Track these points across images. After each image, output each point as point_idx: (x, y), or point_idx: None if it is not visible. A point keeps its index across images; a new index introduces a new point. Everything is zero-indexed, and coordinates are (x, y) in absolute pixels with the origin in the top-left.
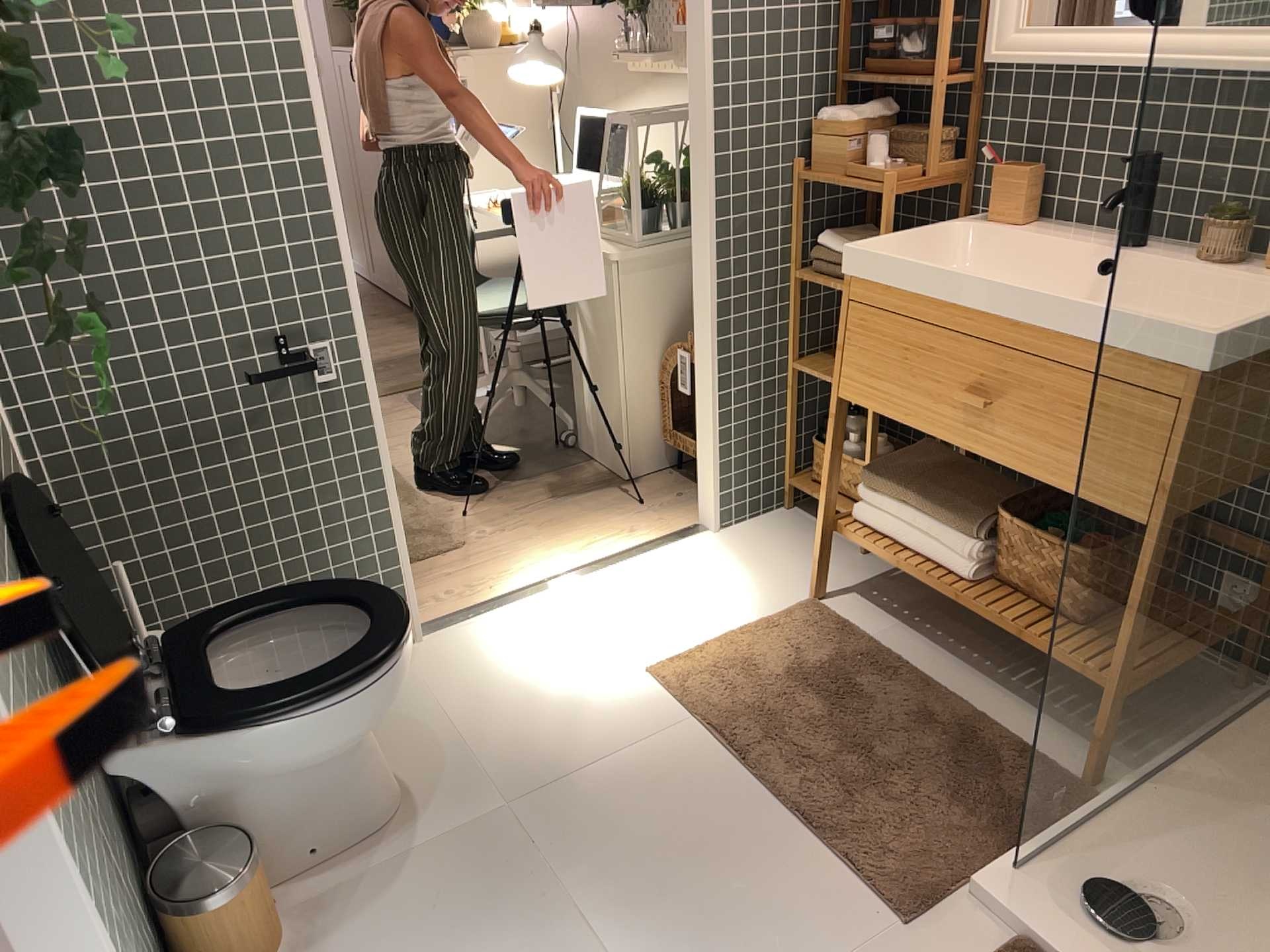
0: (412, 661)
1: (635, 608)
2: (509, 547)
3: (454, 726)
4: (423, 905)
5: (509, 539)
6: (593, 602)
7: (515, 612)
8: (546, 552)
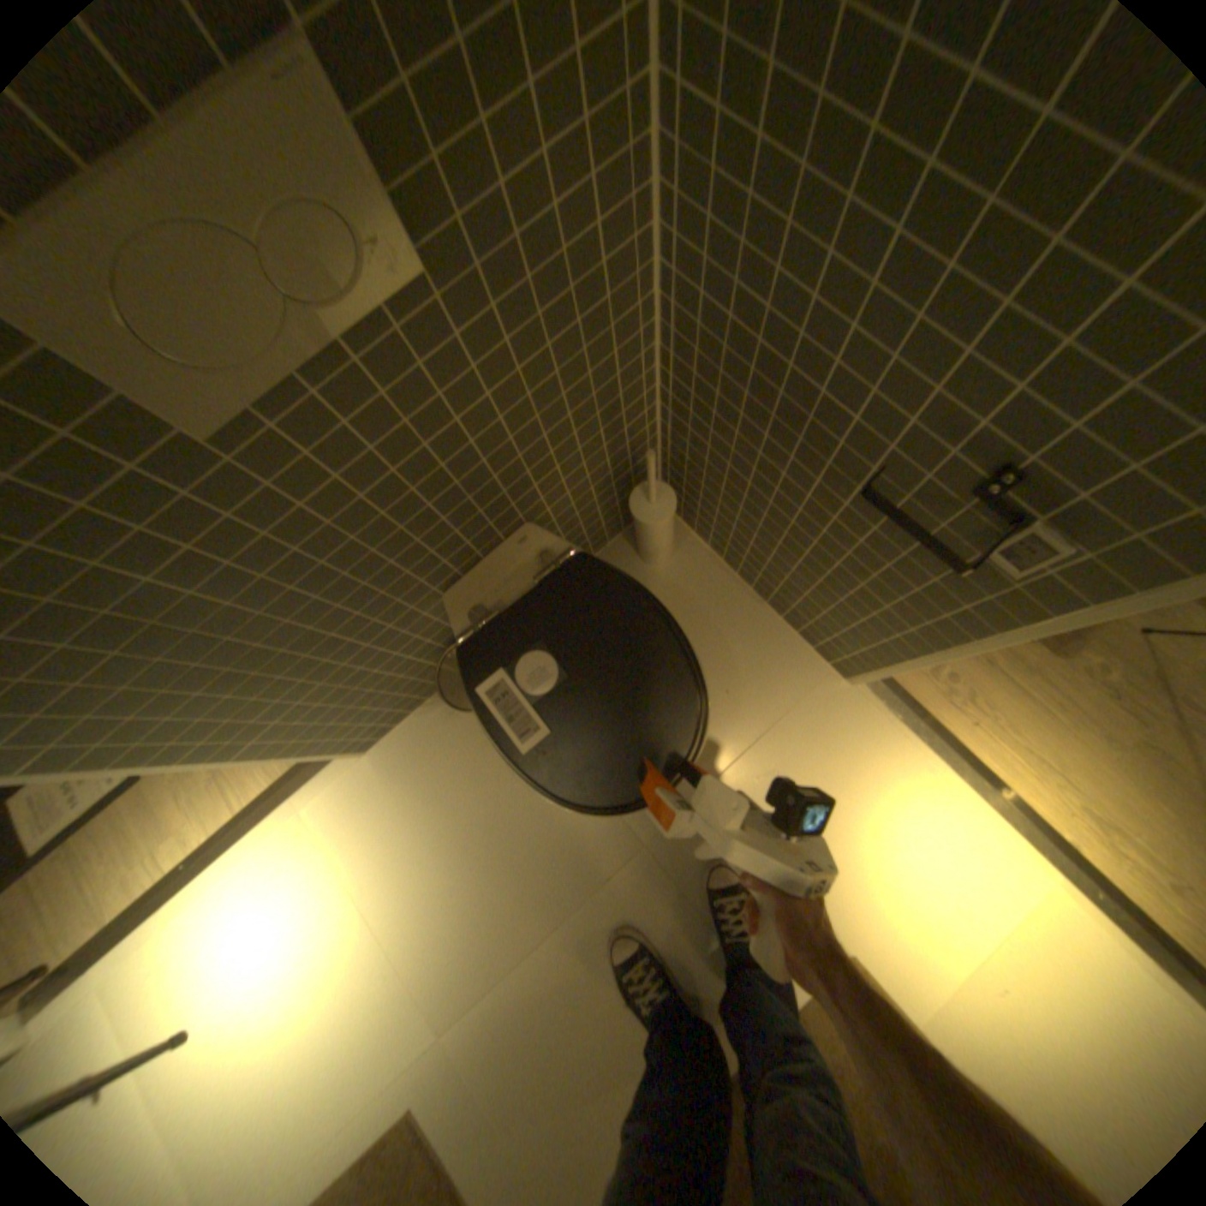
0: (817, 691)
1: (977, 931)
2: (1078, 724)
3: (732, 769)
4: (541, 811)
5: (1100, 717)
6: (976, 872)
7: (930, 777)
8: (1082, 777)
